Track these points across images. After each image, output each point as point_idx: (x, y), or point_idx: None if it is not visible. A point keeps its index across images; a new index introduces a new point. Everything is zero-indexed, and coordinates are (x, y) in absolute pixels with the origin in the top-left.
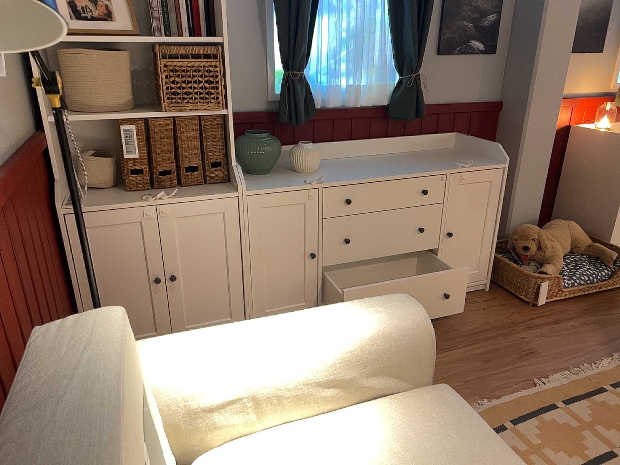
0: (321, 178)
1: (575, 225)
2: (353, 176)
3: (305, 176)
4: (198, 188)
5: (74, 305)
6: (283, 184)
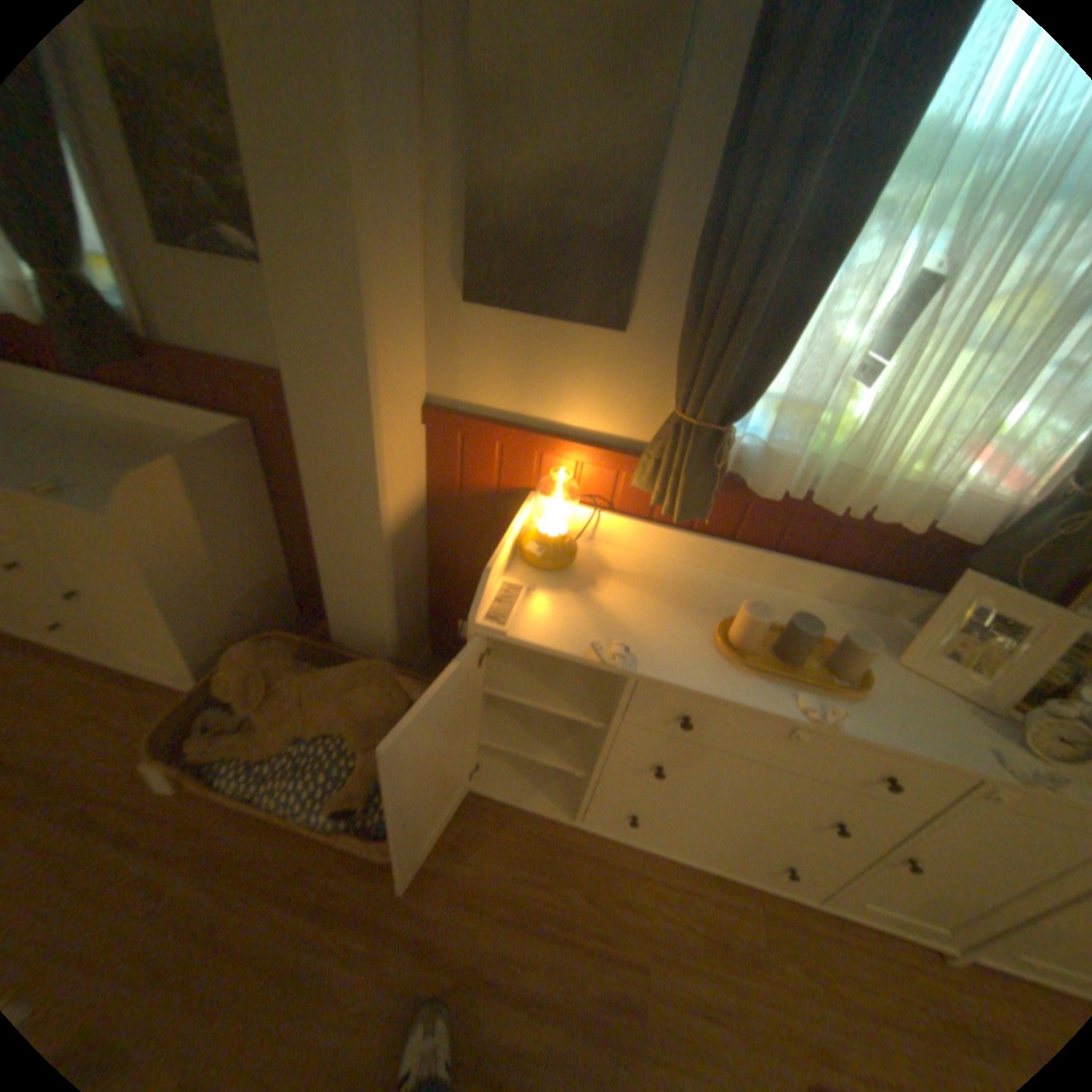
0: None
1: (366, 699)
2: None
3: None
4: None
5: None
6: None
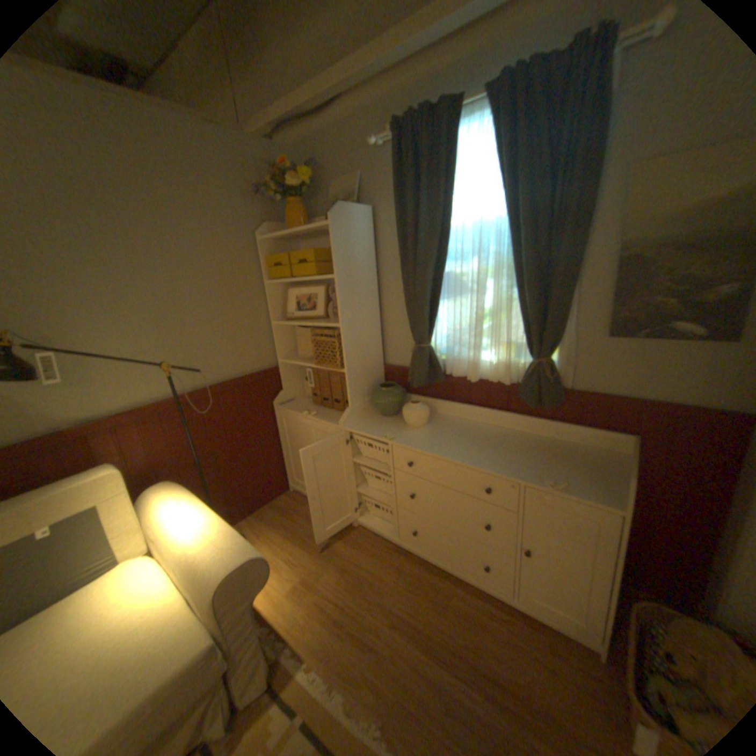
0: (395, 436)
1: None
2: (426, 445)
3: (403, 429)
4: (338, 414)
5: (282, 453)
6: (372, 430)
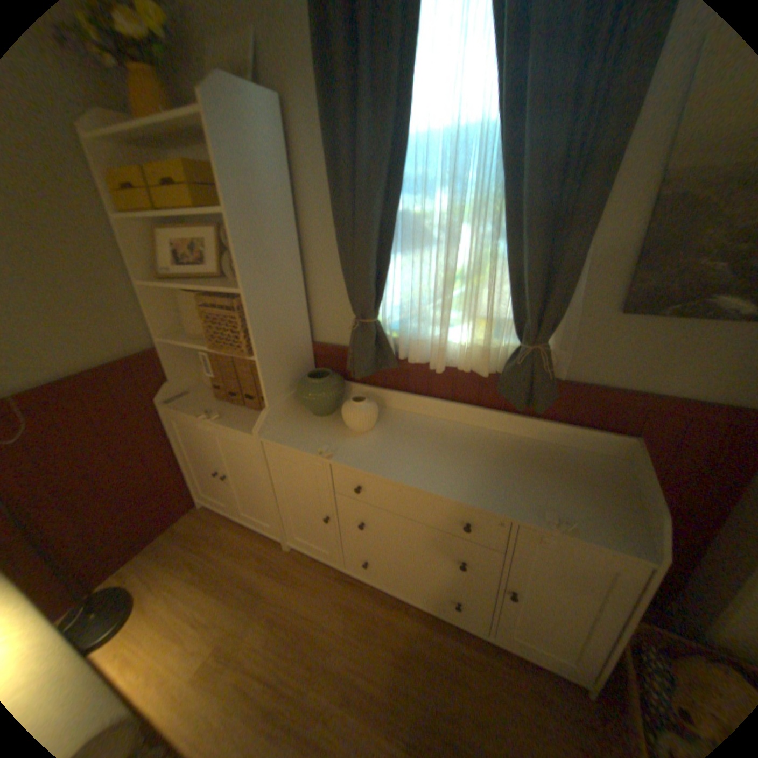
0: (334, 452)
1: None
2: (378, 463)
3: (344, 436)
4: (251, 414)
5: (178, 465)
6: (300, 442)
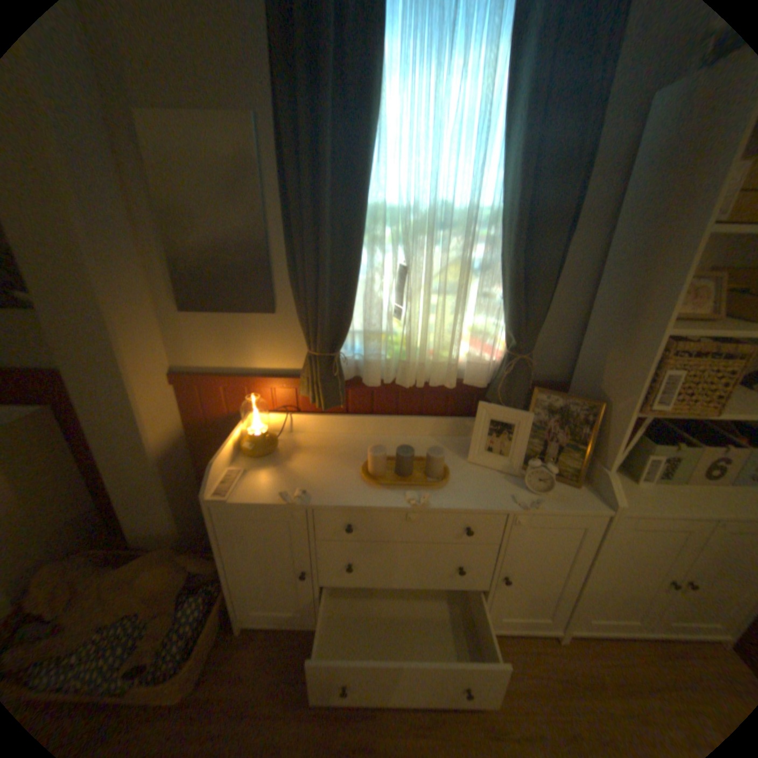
0: None
1: (150, 579)
2: None
3: None
4: None
5: None
6: None
